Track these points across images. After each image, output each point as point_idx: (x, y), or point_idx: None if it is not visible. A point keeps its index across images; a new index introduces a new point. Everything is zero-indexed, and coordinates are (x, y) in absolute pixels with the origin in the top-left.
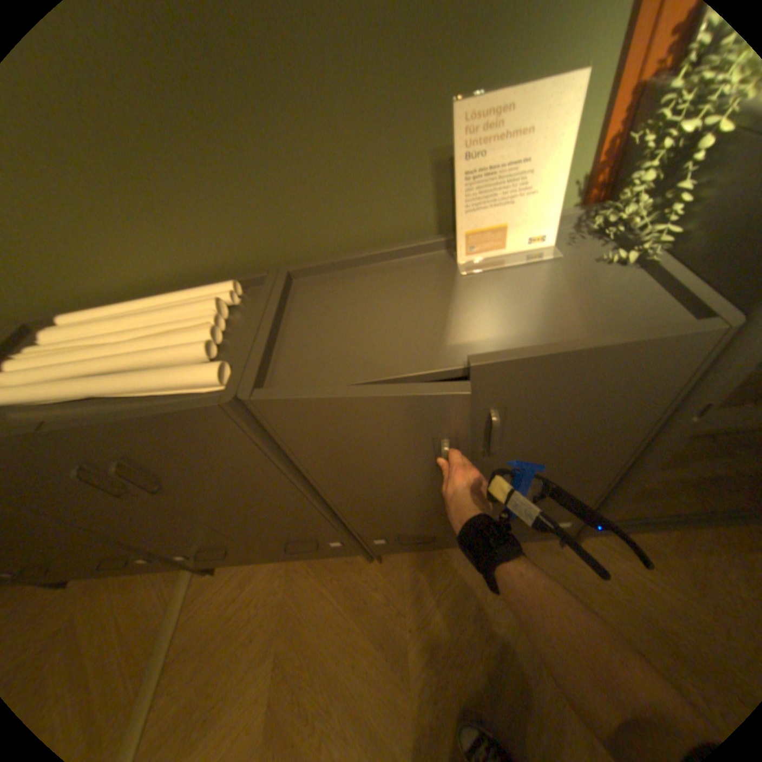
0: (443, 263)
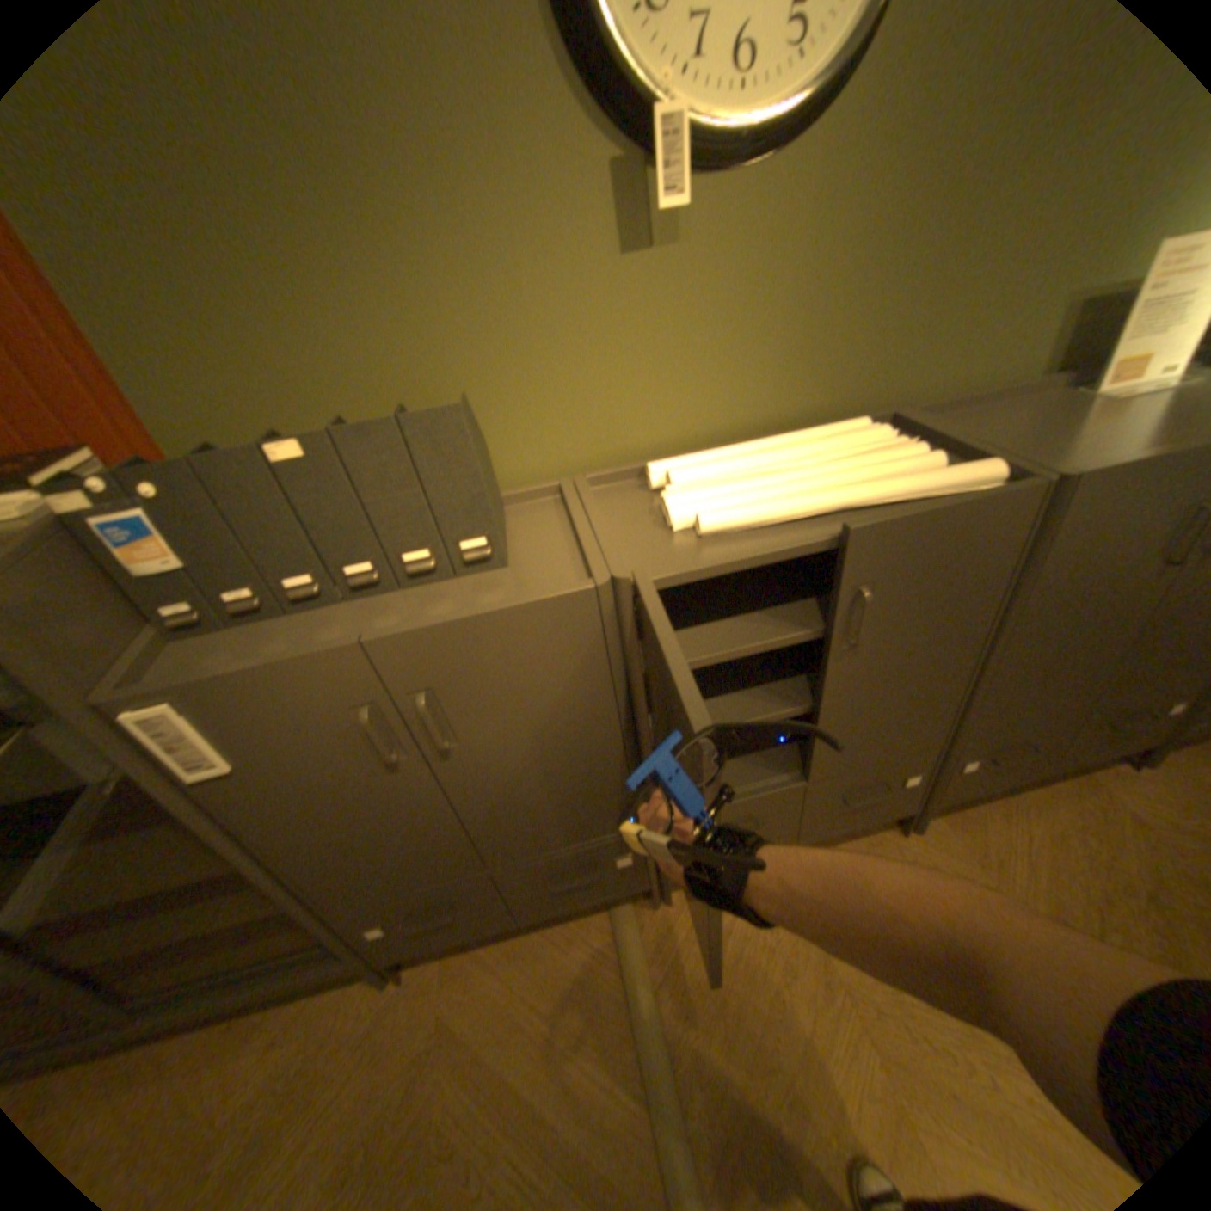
0: (1075, 395)
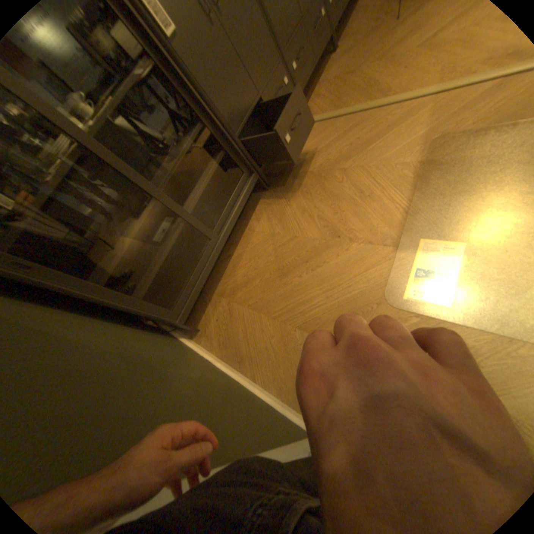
0: None
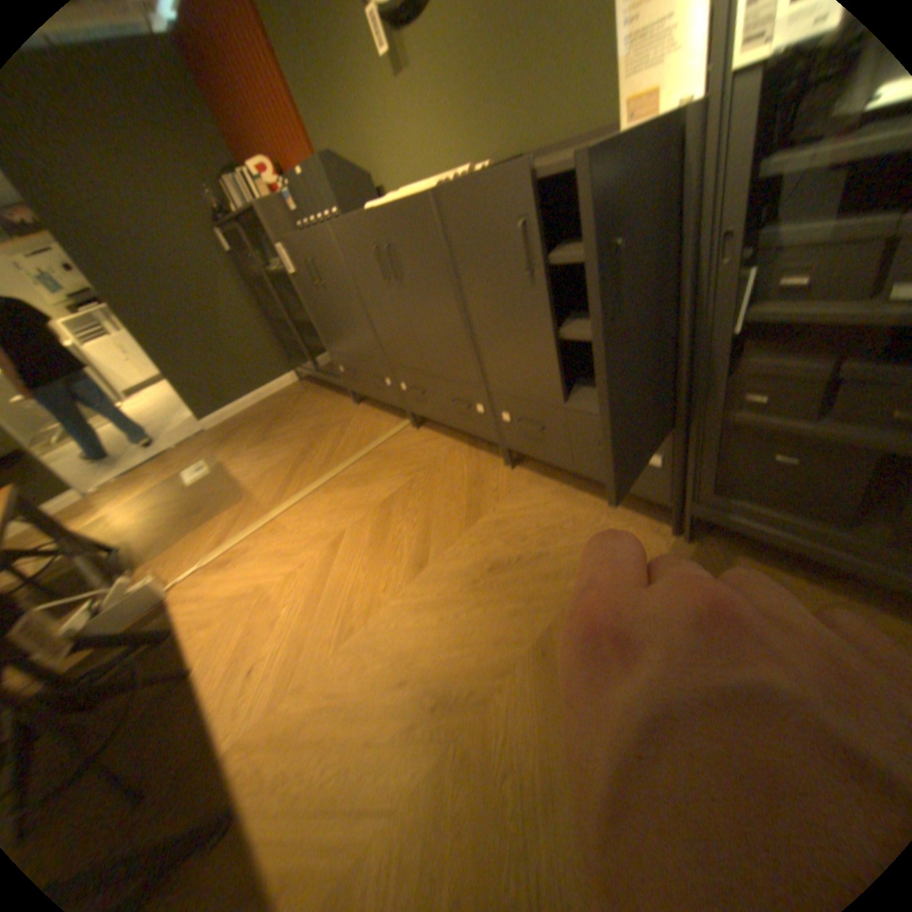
0: None
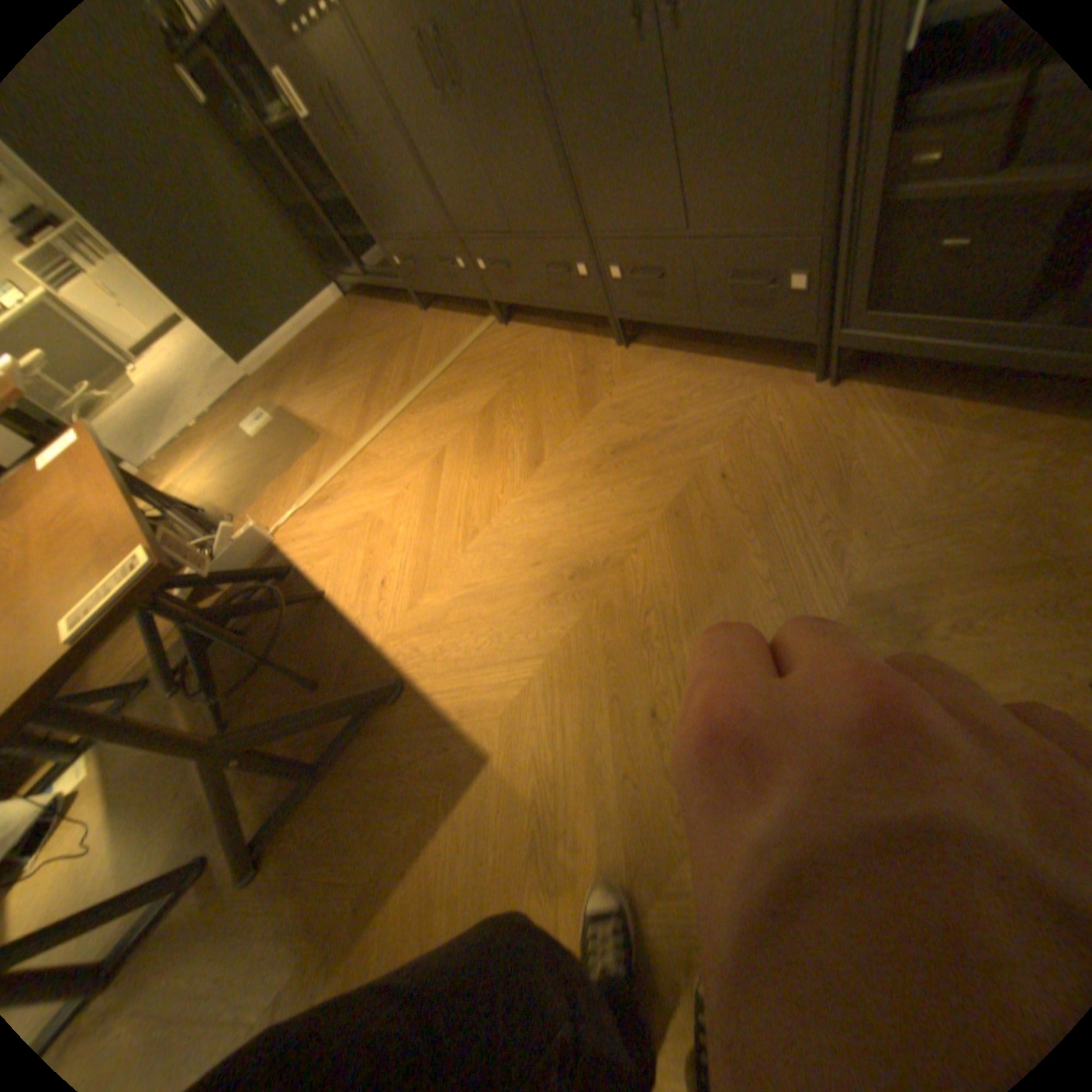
0: None
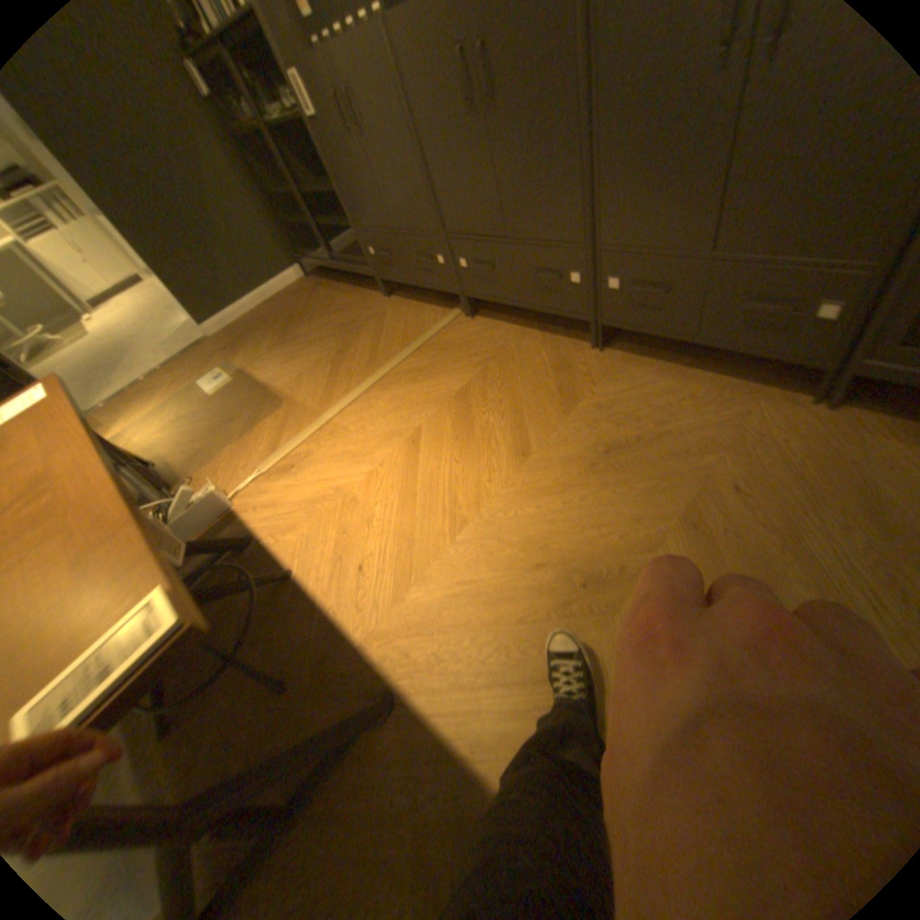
0: None
